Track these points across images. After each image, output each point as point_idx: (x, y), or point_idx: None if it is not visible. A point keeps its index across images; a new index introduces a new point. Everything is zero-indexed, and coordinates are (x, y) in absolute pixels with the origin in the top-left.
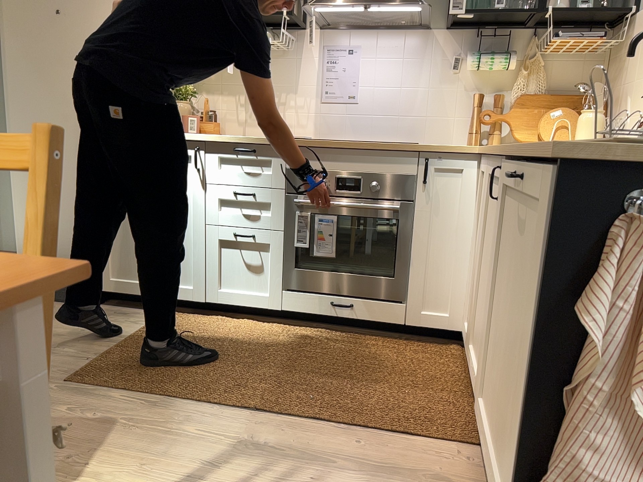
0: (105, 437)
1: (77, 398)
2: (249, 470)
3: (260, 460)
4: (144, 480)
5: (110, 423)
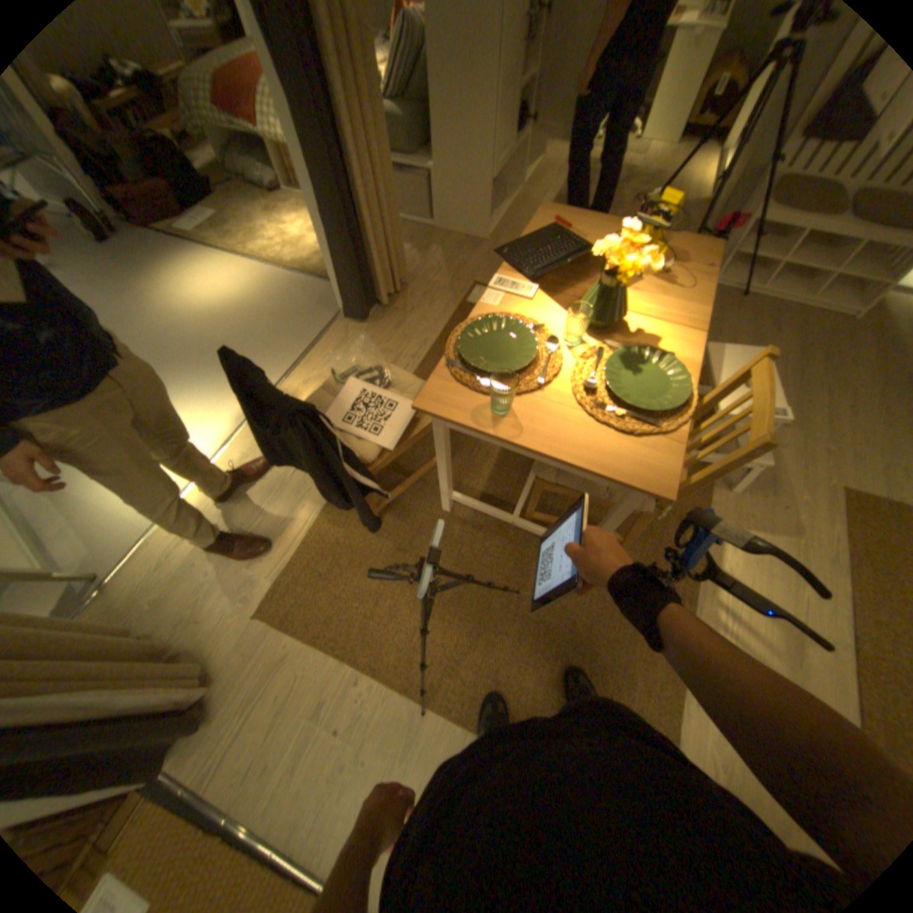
0: (790, 534)
1: (829, 504)
2: (779, 641)
3: (793, 652)
4: (752, 566)
5: (806, 534)
